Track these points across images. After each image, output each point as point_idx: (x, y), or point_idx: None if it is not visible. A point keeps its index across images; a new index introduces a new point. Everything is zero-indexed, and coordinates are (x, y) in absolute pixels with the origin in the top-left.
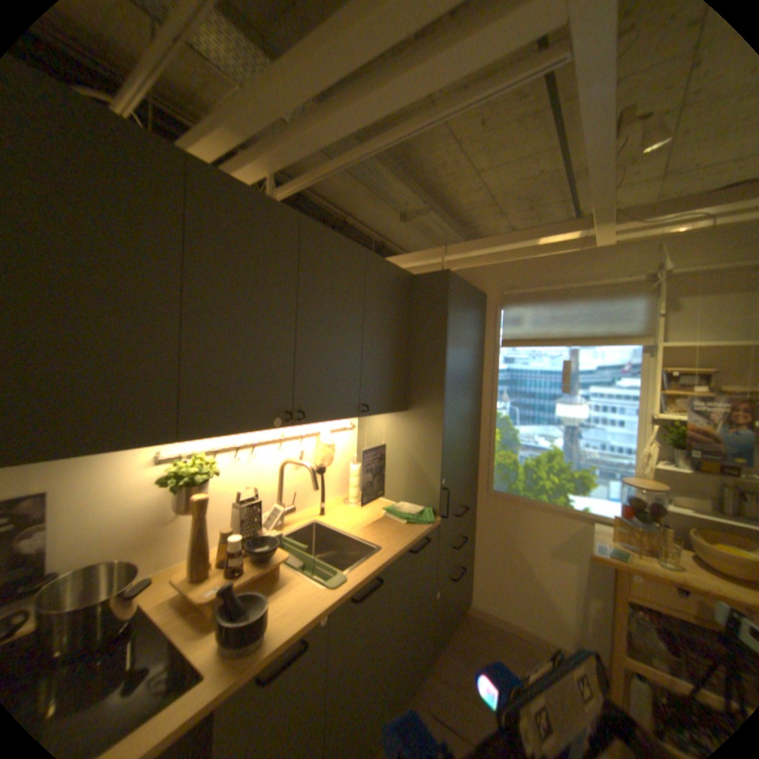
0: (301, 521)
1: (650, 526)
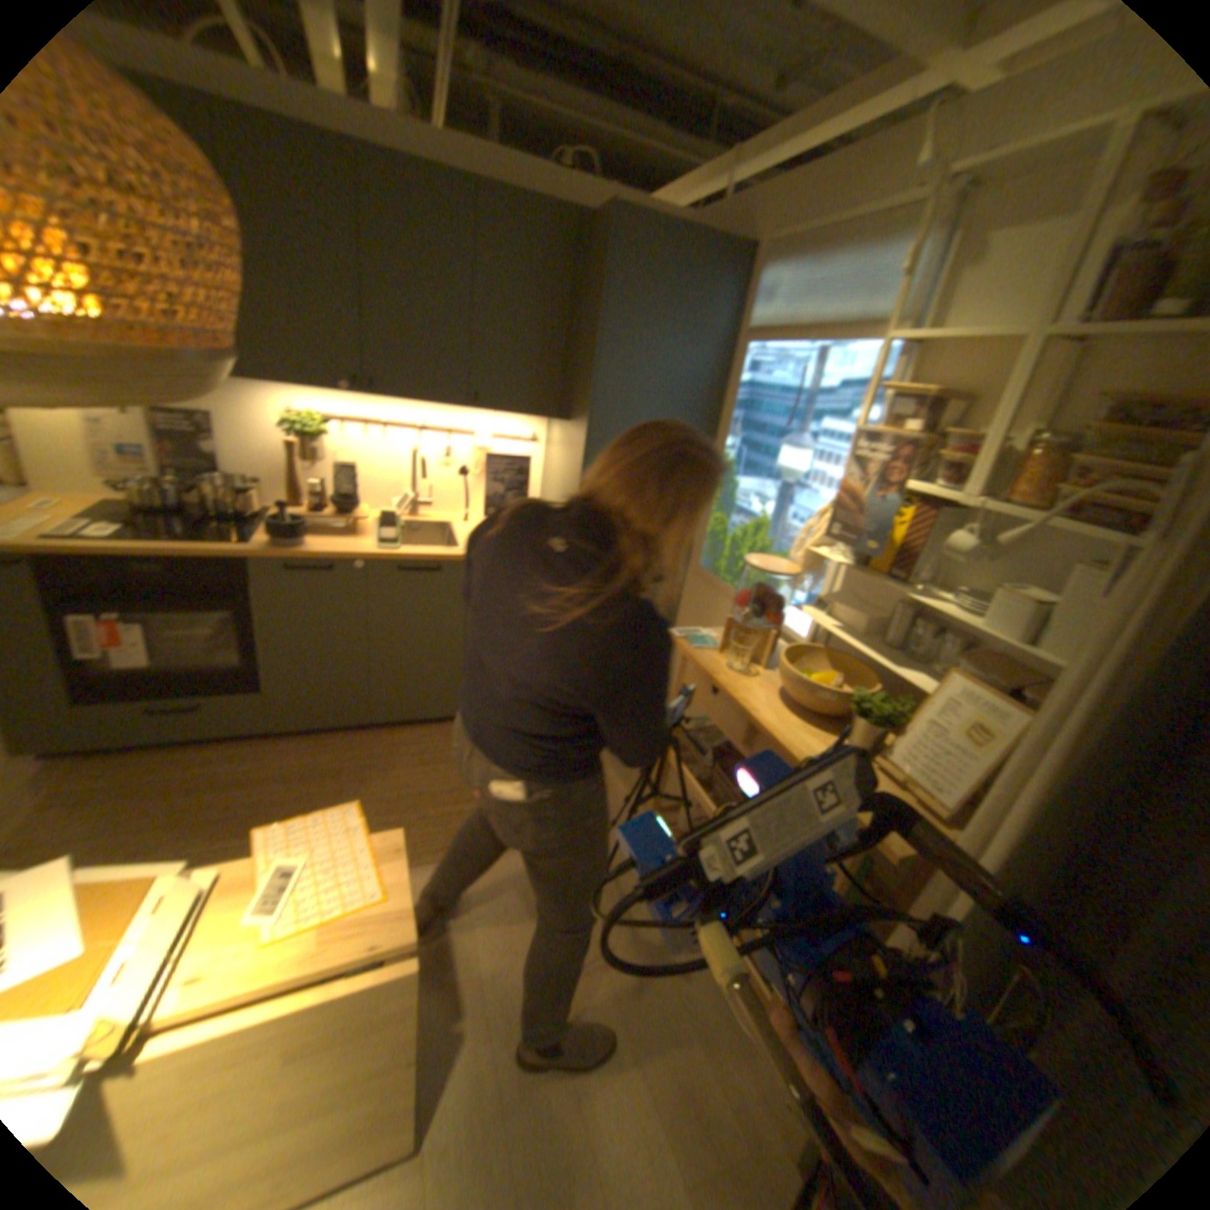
0: (439, 522)
1: (754, 623)
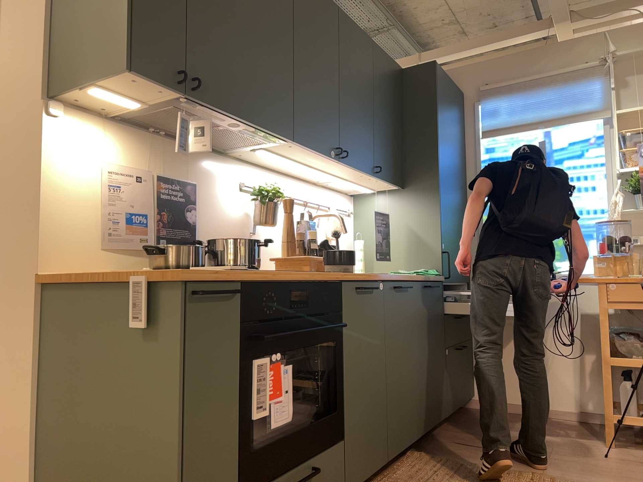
0: None
1: (620, 253)
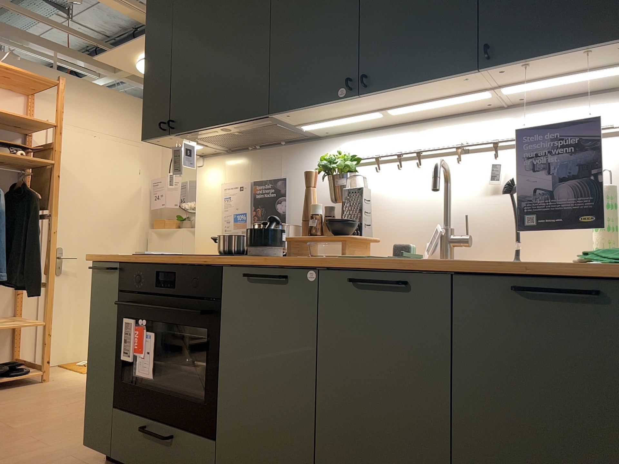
0: None
1: None
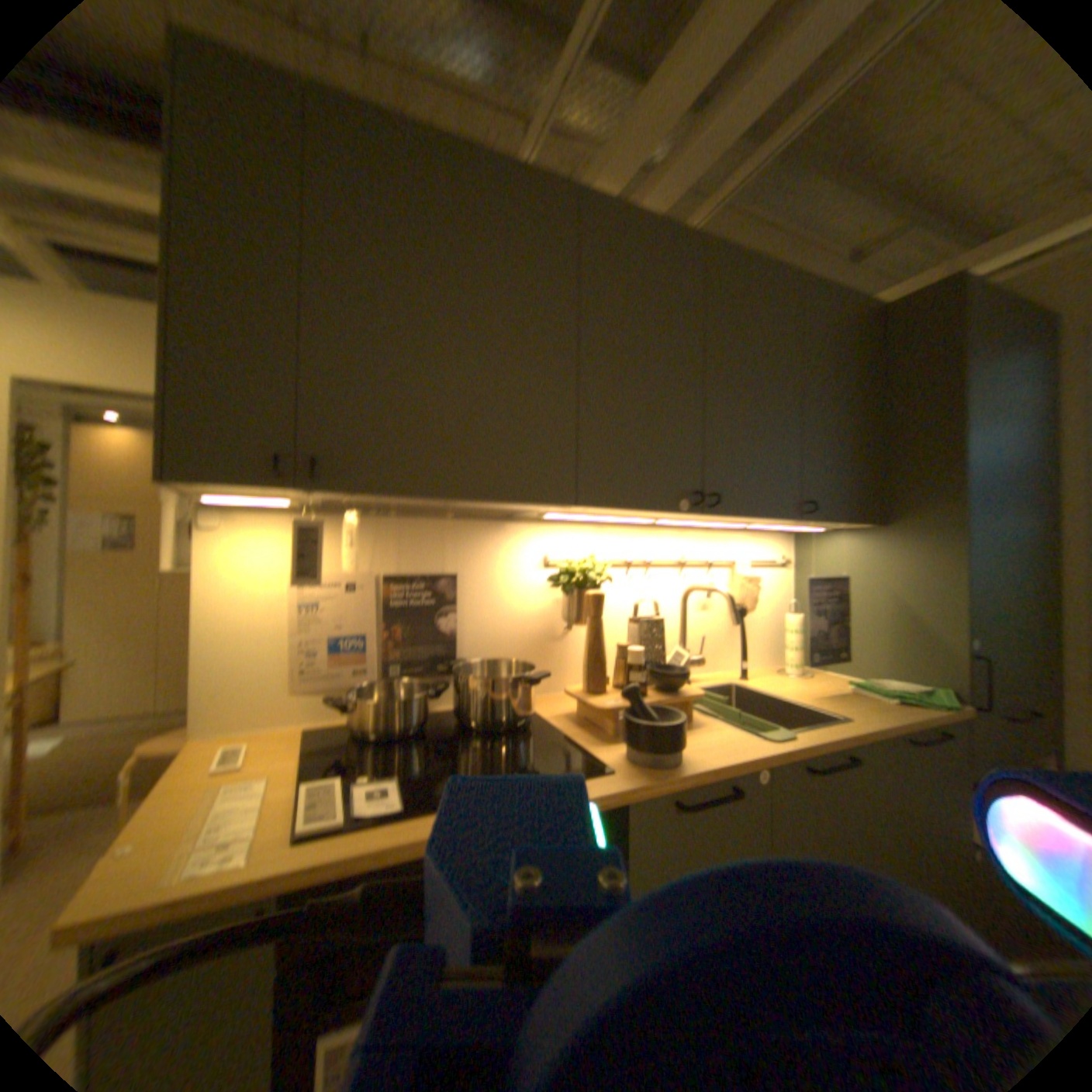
0: (711, 680)
1: None
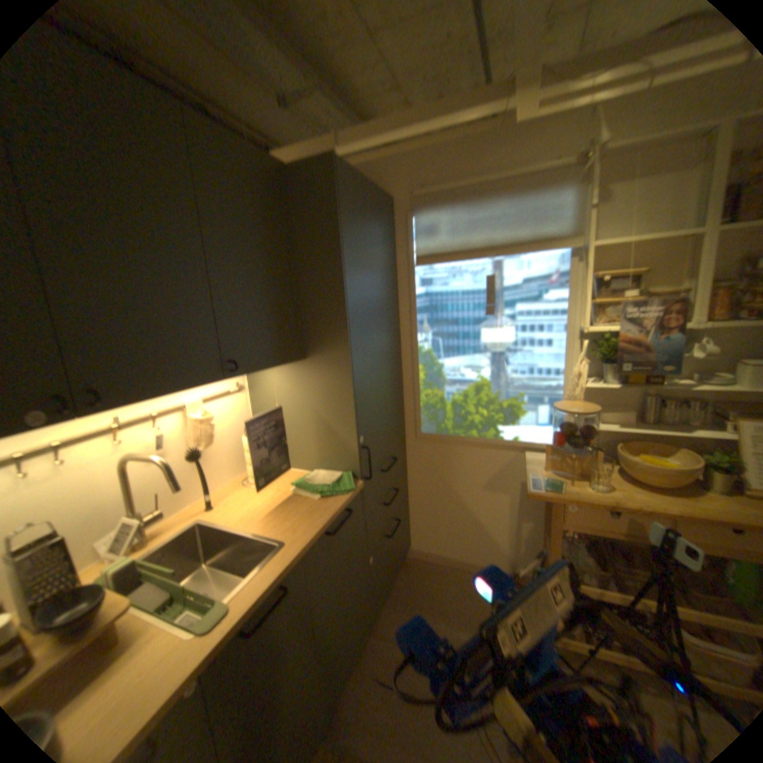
0: (177, 526)
1: (581, 450)
